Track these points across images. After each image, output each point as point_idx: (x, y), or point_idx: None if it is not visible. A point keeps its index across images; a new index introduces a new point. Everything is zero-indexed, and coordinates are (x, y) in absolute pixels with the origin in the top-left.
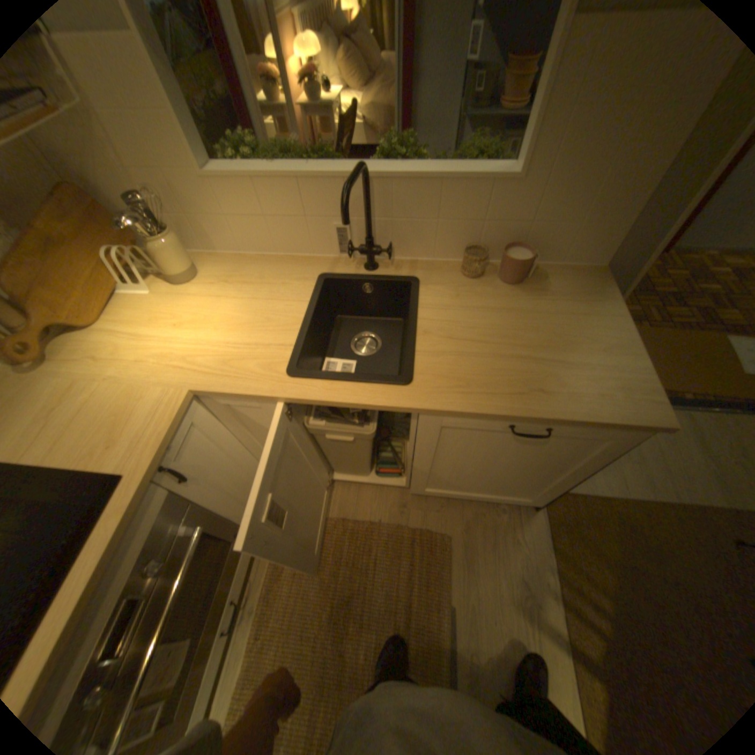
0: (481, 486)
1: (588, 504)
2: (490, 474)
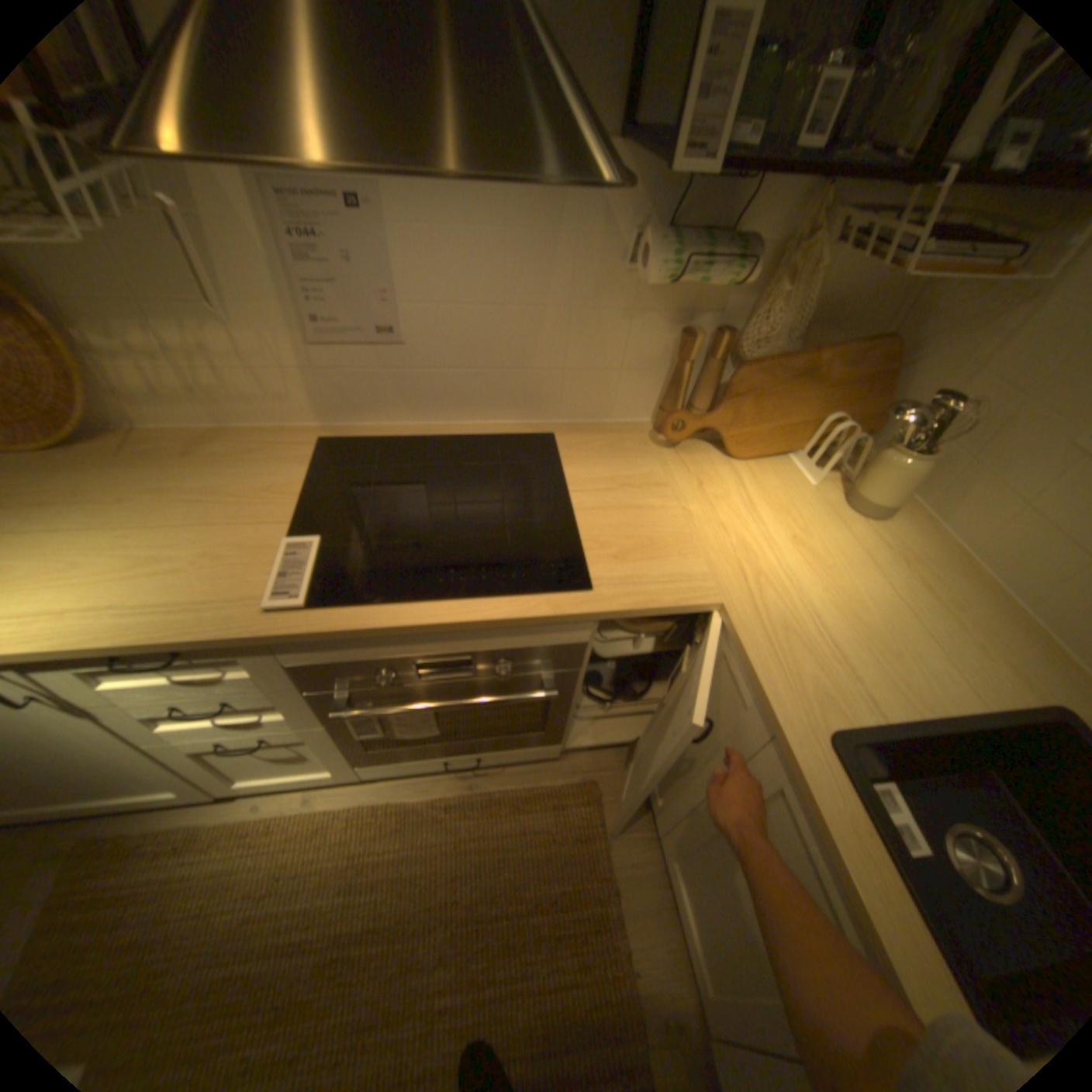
0: None
1: None
2: None
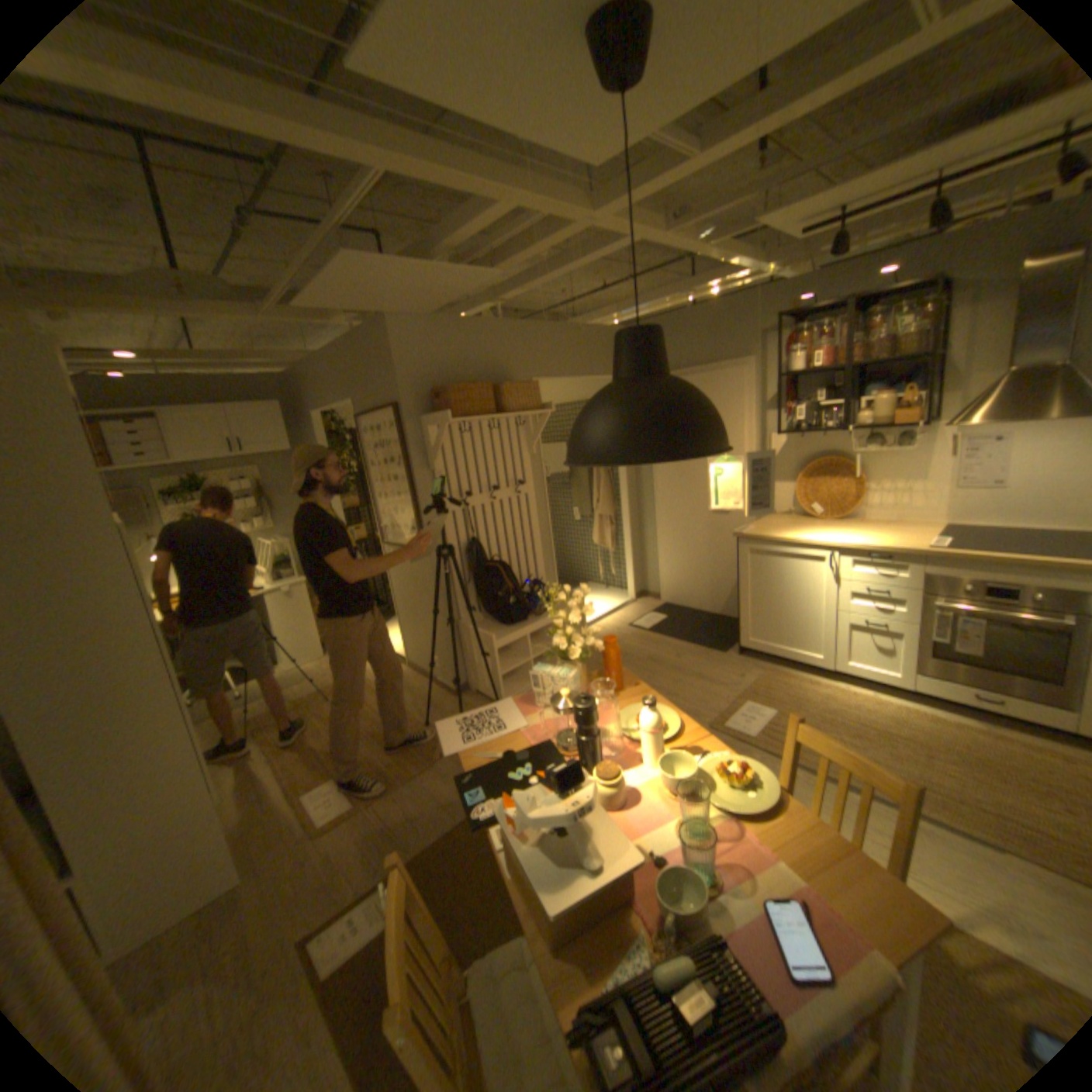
0: None
1: None
2: None
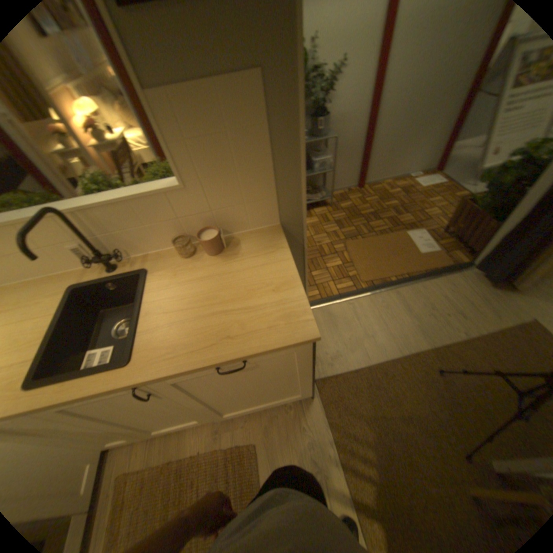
0: (256, 400)
1: (346, 379)
2: (251, 393)
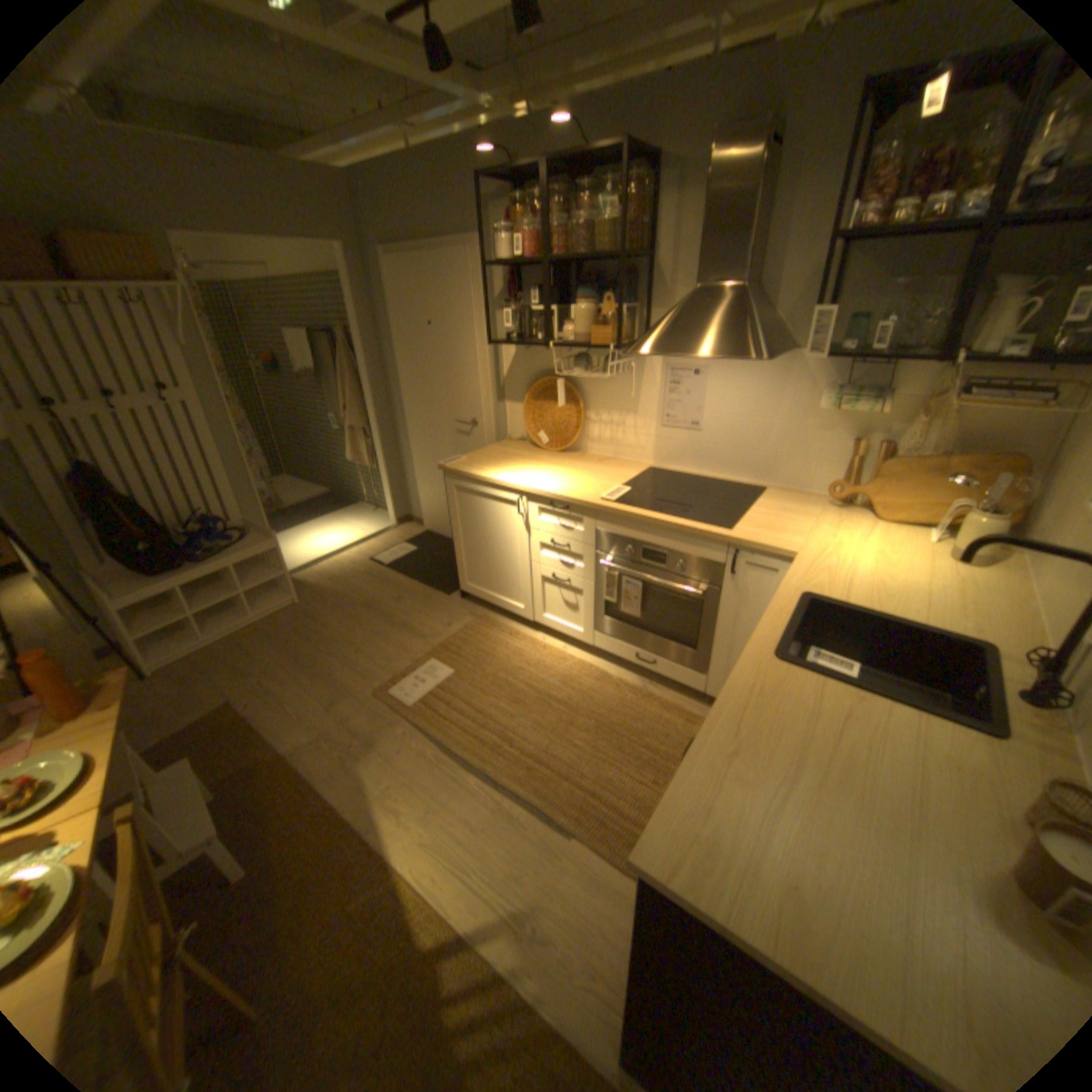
0: None
1: None
2: None
